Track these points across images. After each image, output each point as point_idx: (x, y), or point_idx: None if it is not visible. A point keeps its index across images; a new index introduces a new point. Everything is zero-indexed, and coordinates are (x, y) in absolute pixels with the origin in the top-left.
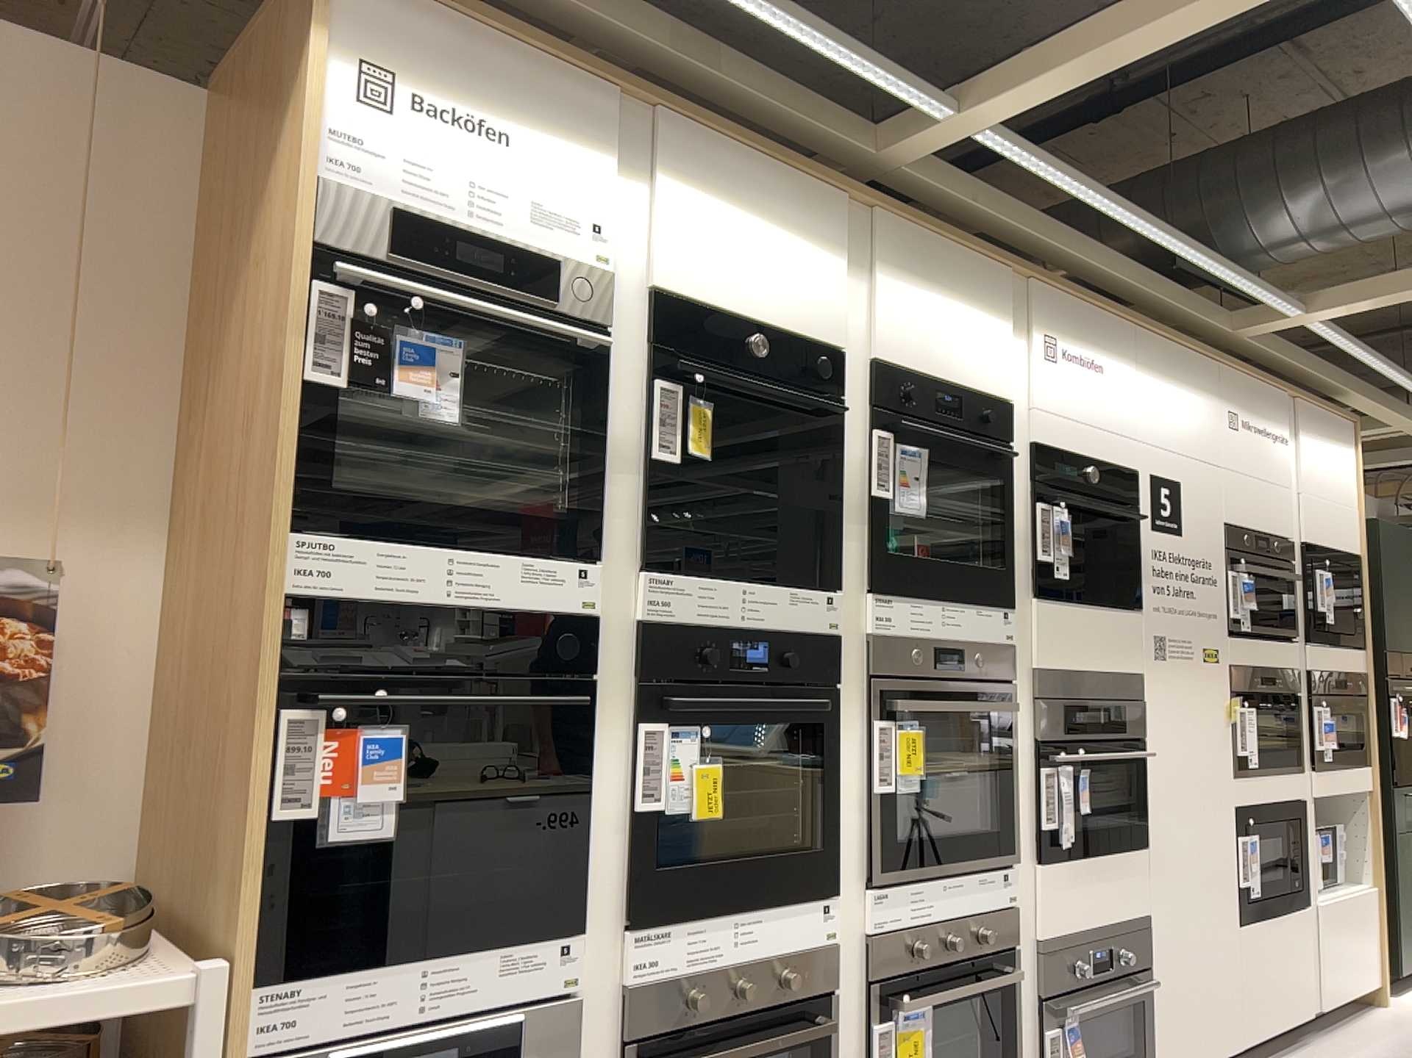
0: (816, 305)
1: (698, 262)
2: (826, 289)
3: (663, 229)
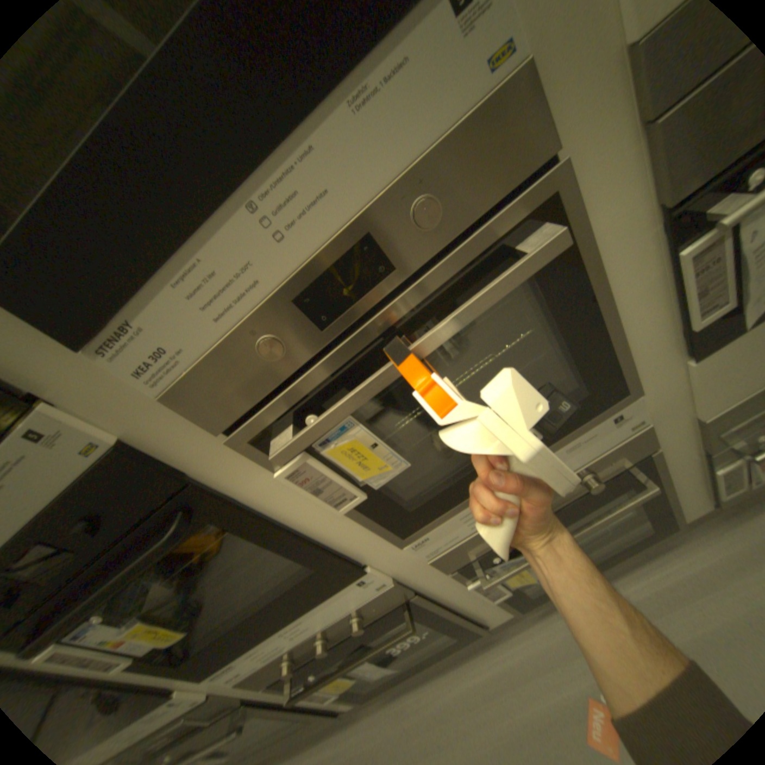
0: None
1: None
2: None
3: None
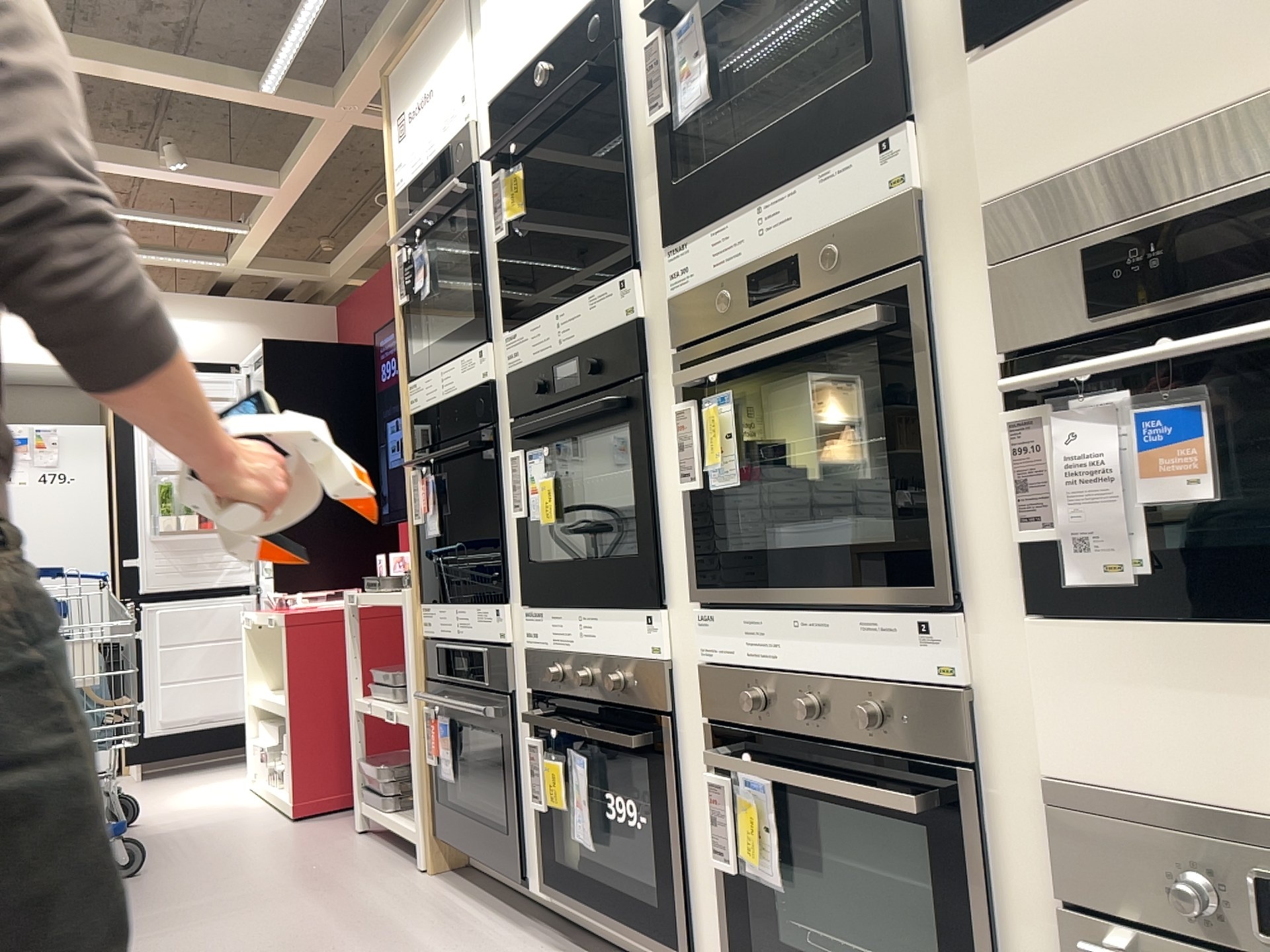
0: None
1: (502, 44)
2: None
3: (486, 45)
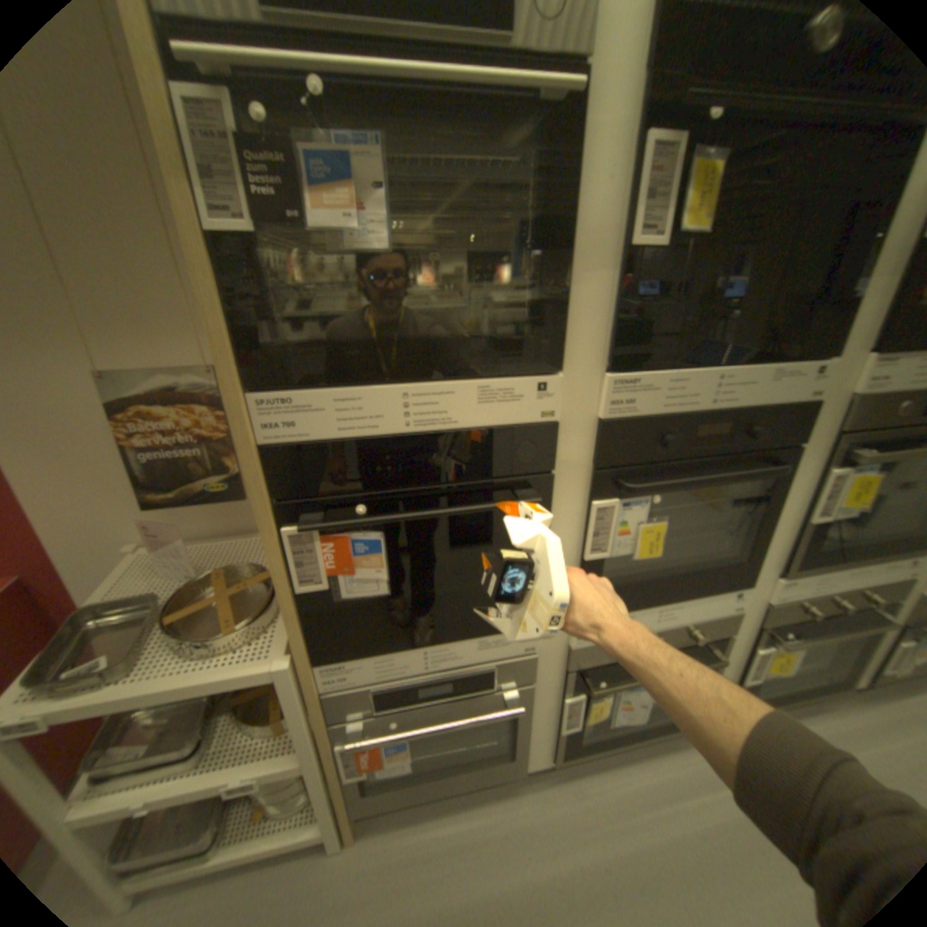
0: None
1: None
2: None
3: None
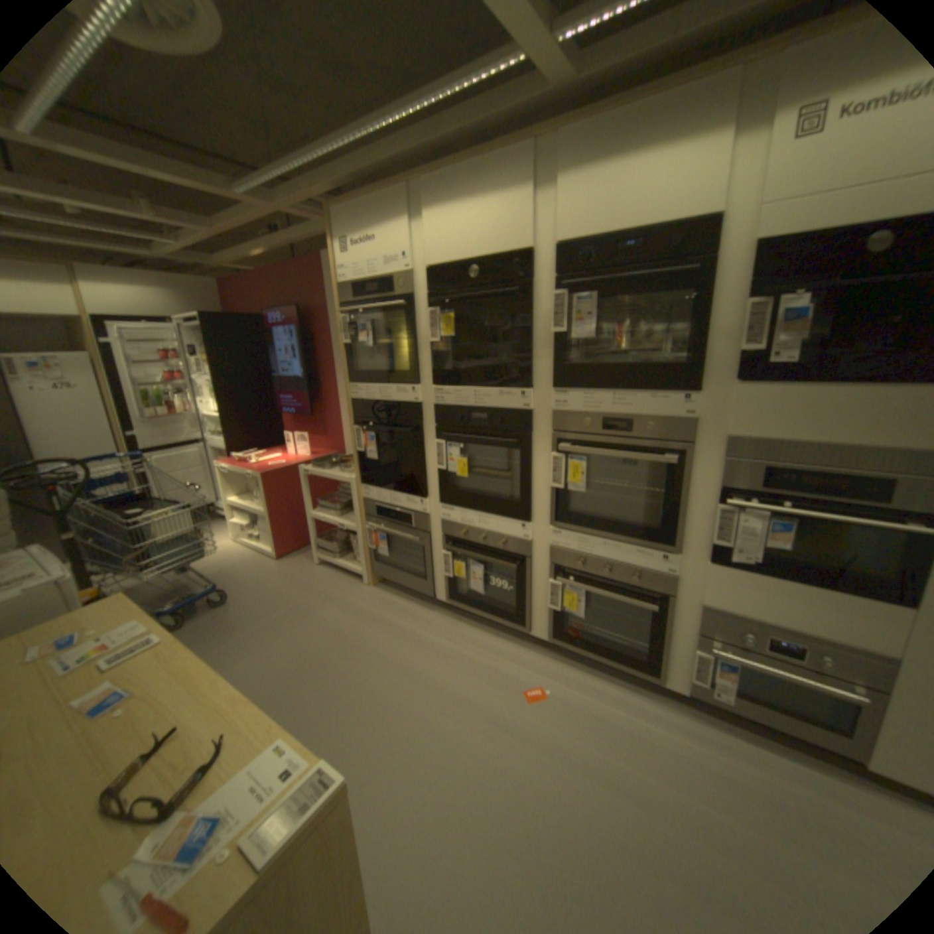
0: (510, 224)
1: (440, 240)
2: (517, 209)
3: (424, 233)
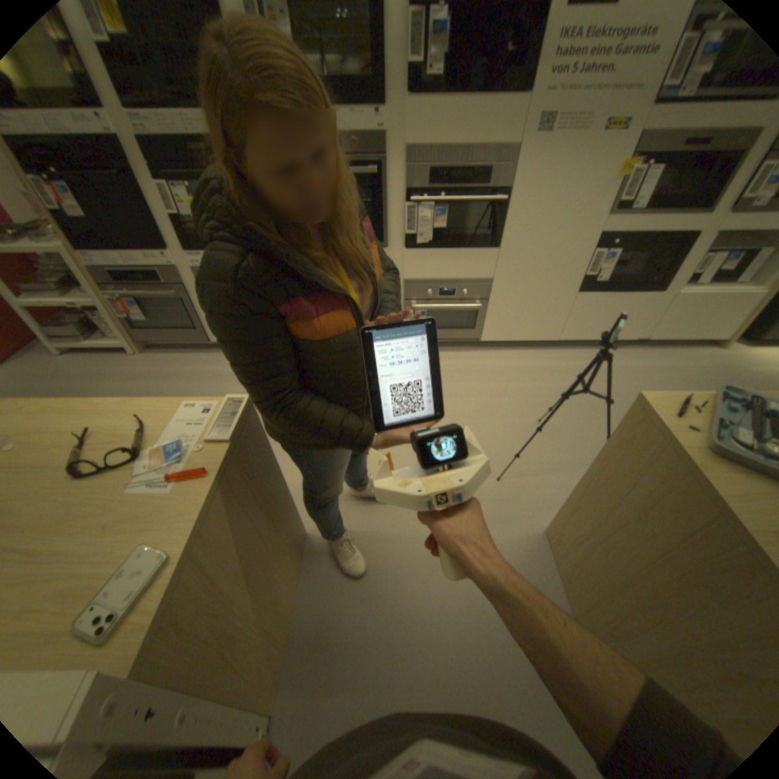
0: None
1: None
2: None
3: None
